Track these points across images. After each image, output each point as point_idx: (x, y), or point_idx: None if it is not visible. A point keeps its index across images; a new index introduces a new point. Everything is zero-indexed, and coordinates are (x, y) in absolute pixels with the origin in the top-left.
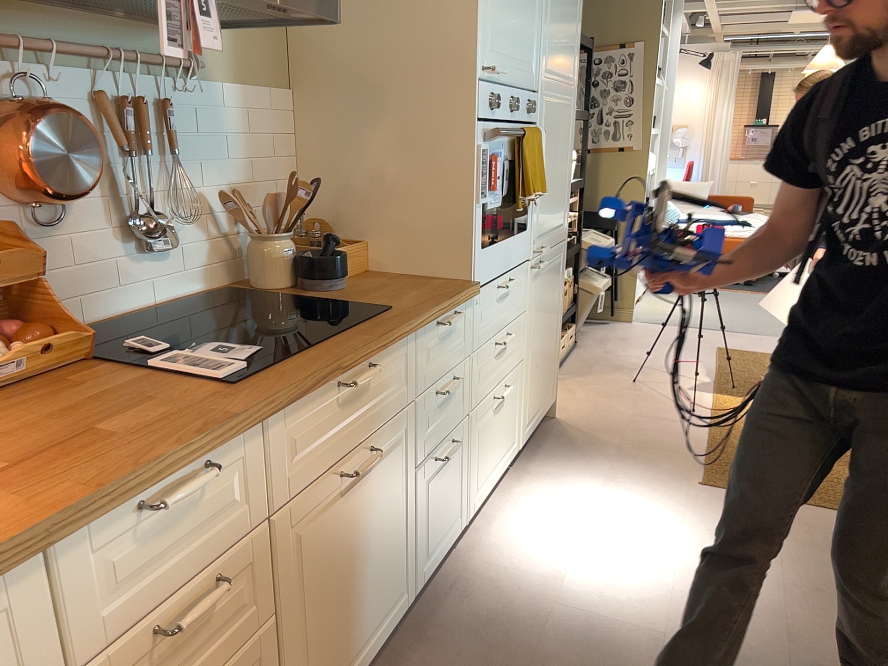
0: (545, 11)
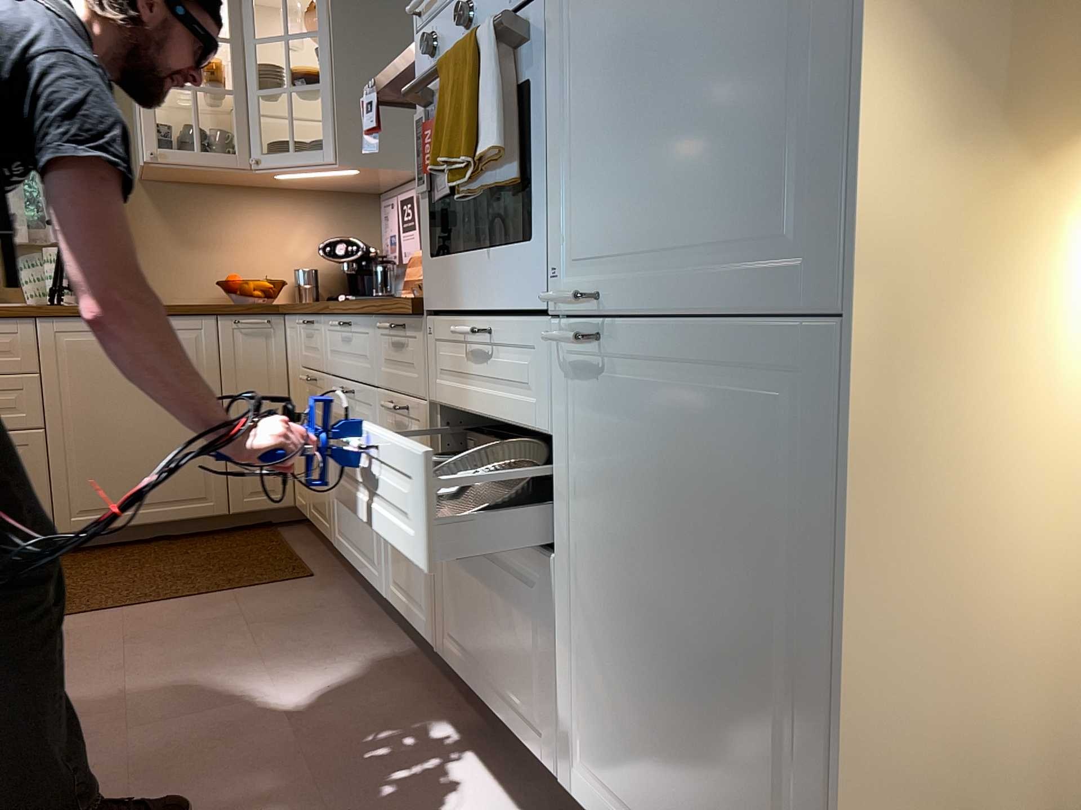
0: None
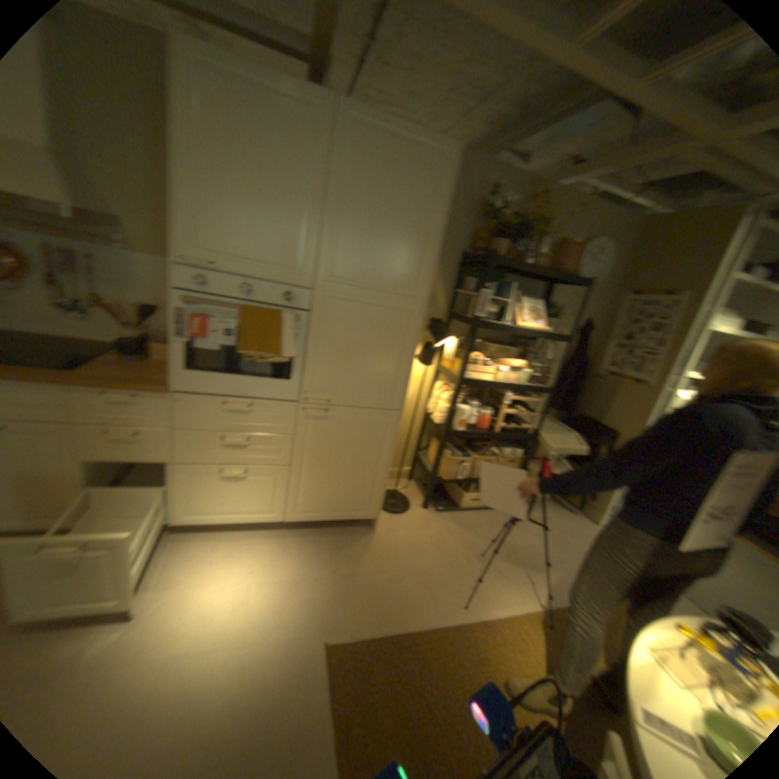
0: (321, 229)
